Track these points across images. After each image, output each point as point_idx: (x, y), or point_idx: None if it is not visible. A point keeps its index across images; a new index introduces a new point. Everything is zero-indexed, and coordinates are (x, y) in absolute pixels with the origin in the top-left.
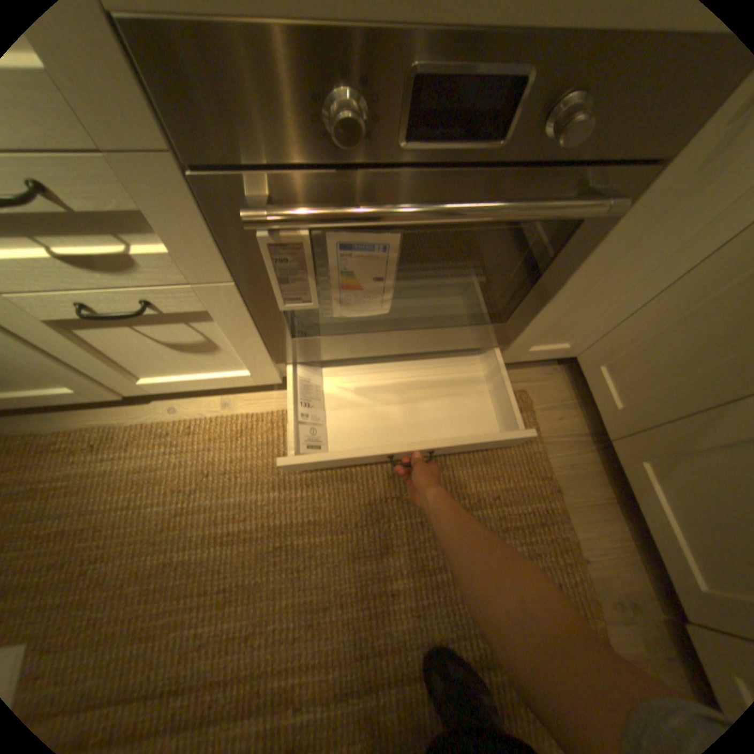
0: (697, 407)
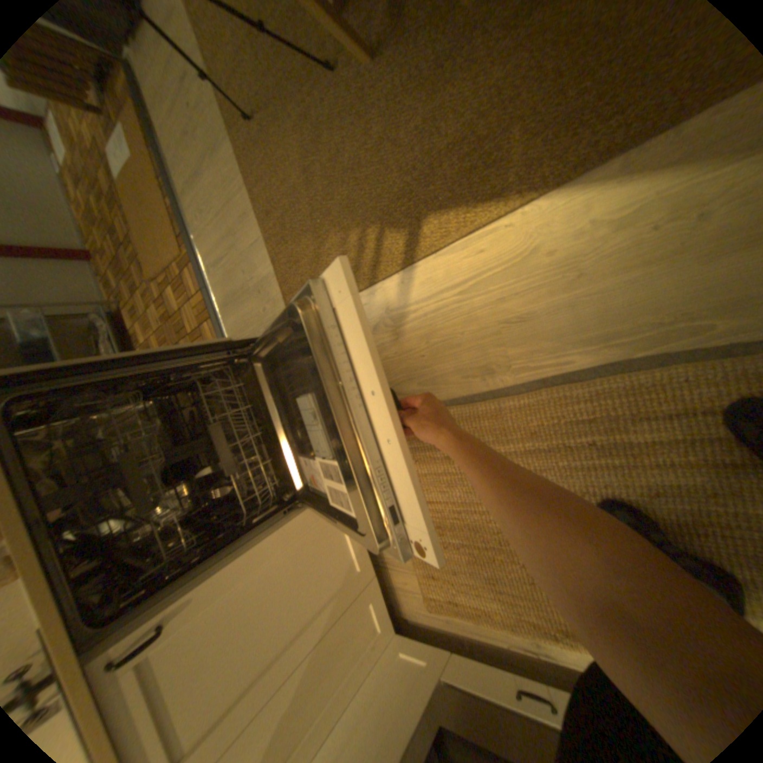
0: (333, 629)
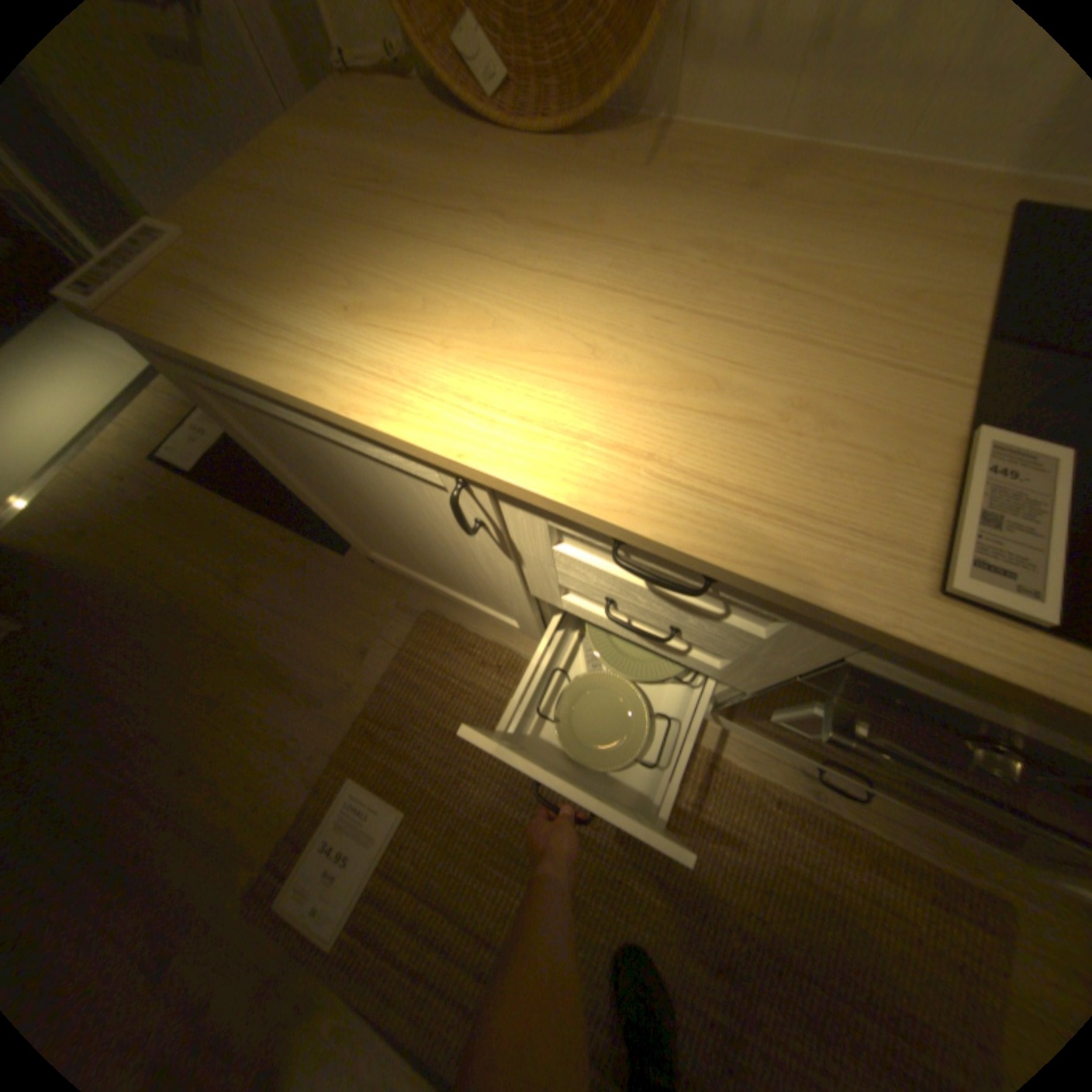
0: None
